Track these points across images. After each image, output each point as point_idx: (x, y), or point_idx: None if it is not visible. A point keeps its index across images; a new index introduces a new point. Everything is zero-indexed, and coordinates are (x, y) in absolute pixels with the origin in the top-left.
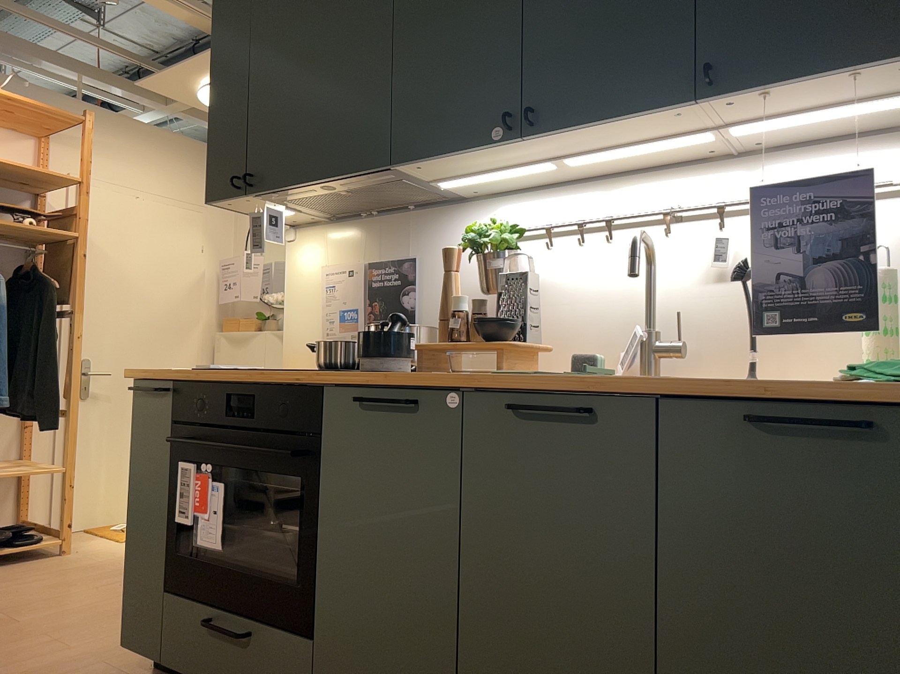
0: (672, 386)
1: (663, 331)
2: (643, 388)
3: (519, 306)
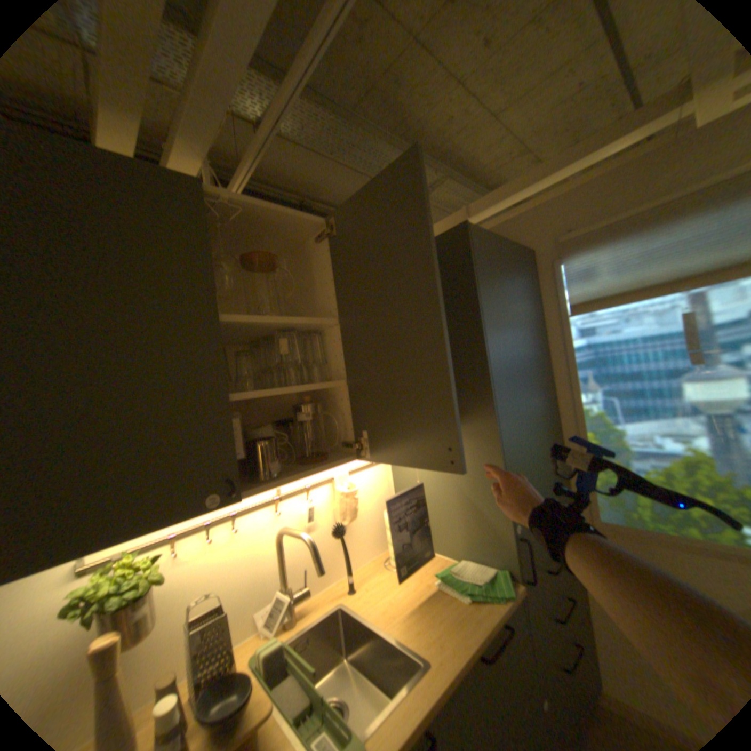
0: (463, 674)
1: (289, 584)
2: (451, 689)
3: (222, 656)
